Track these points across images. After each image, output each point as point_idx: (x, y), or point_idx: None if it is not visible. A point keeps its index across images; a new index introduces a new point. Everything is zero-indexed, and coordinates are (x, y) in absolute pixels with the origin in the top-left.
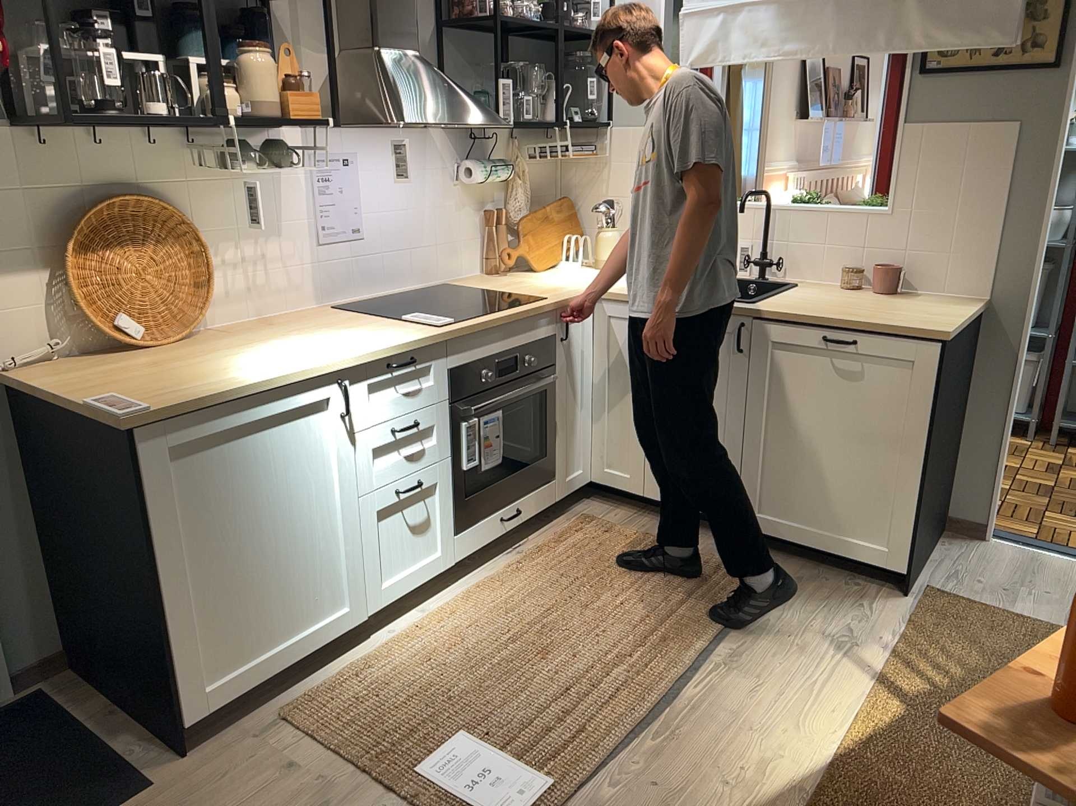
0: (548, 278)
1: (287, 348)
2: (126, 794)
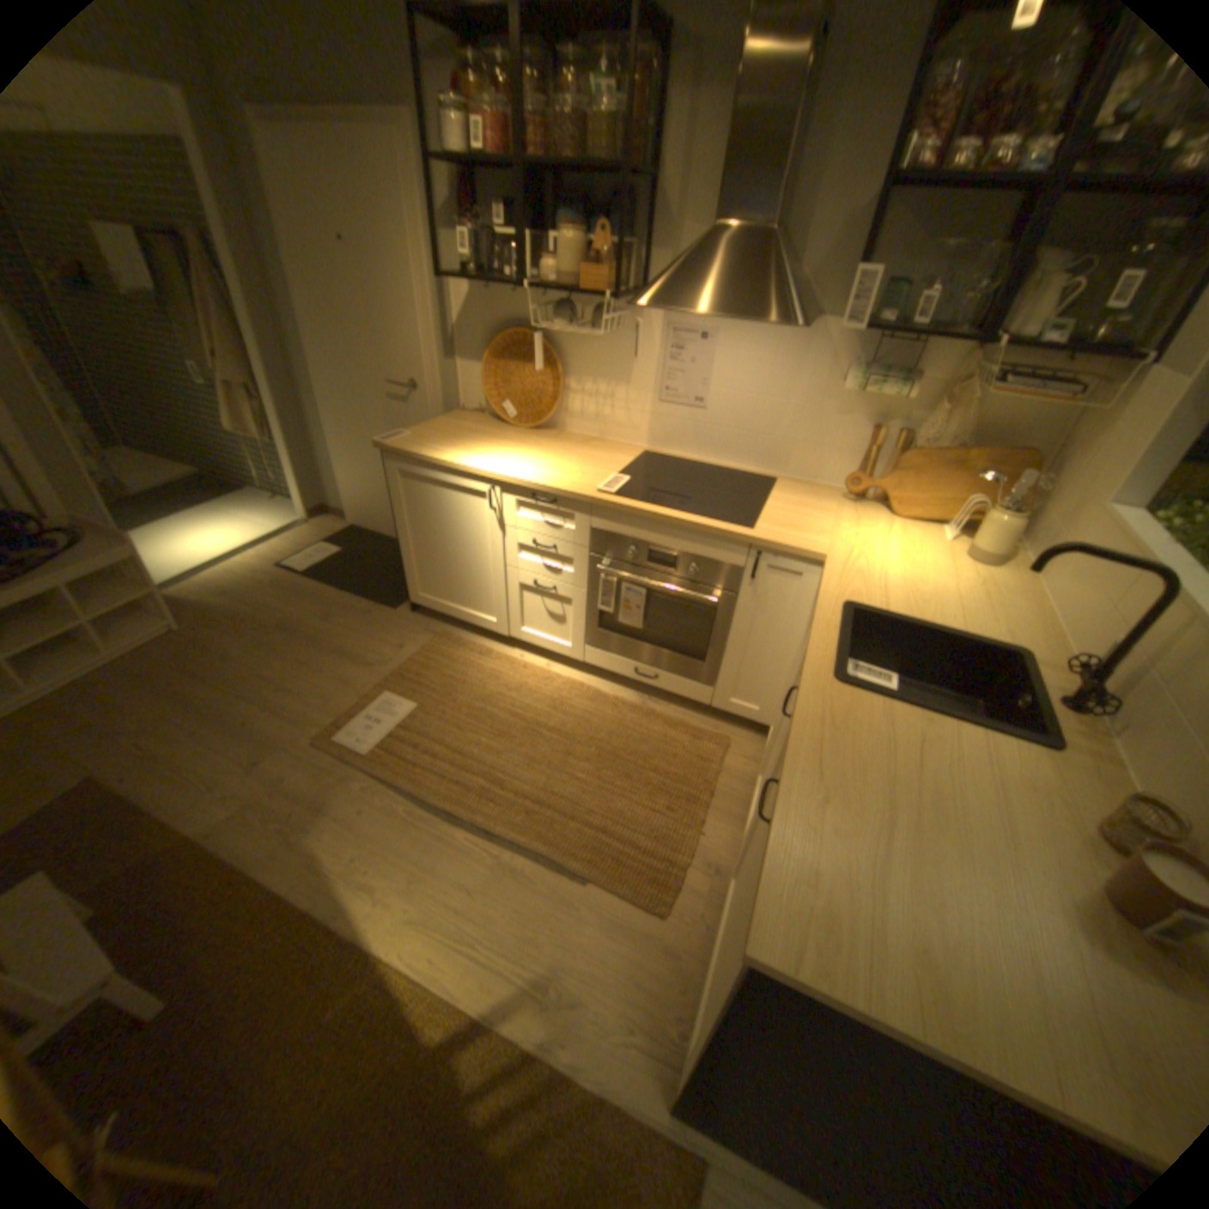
0: (865, 525)
1: (521, 455)
2: (390, 604)
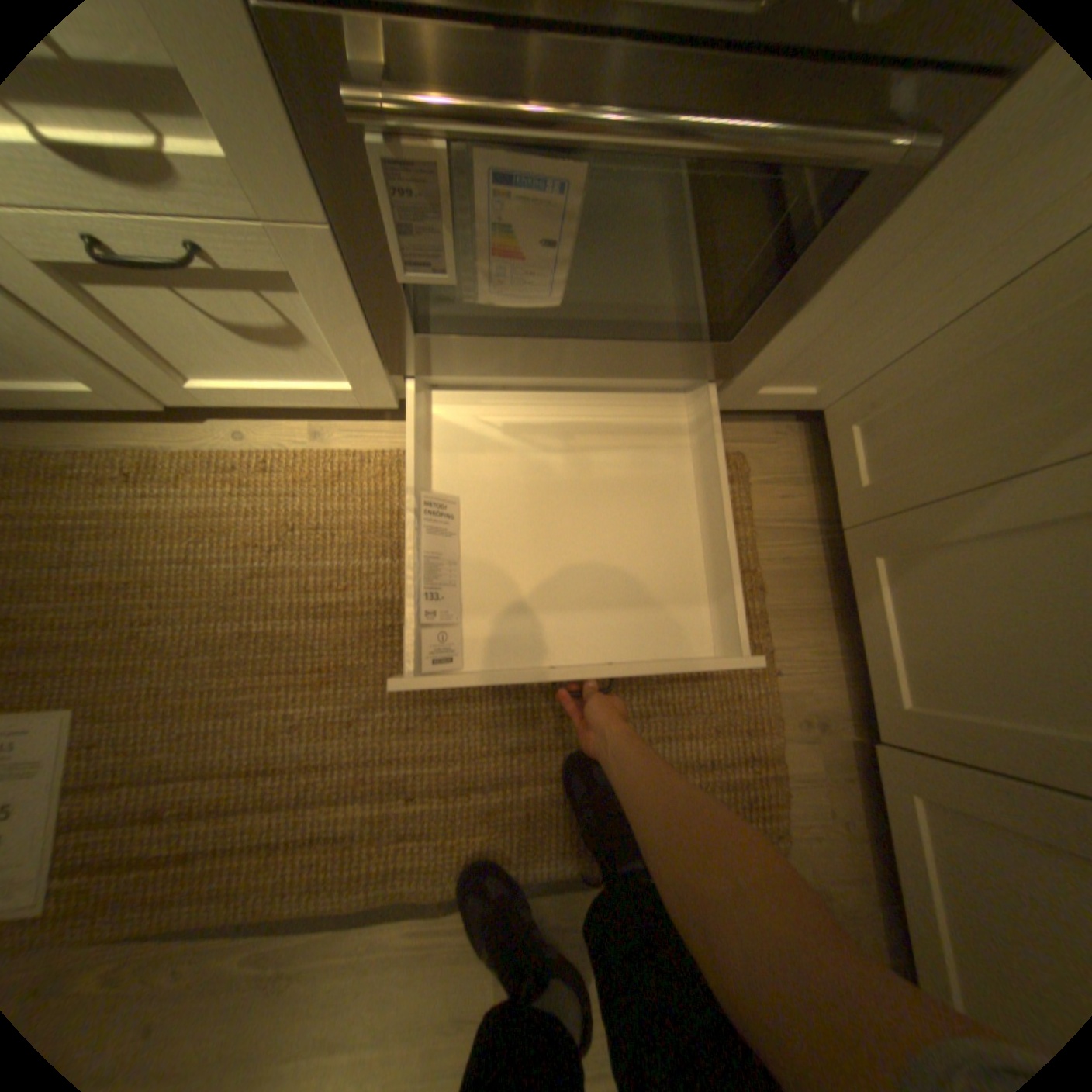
0: None
1: None
2: None
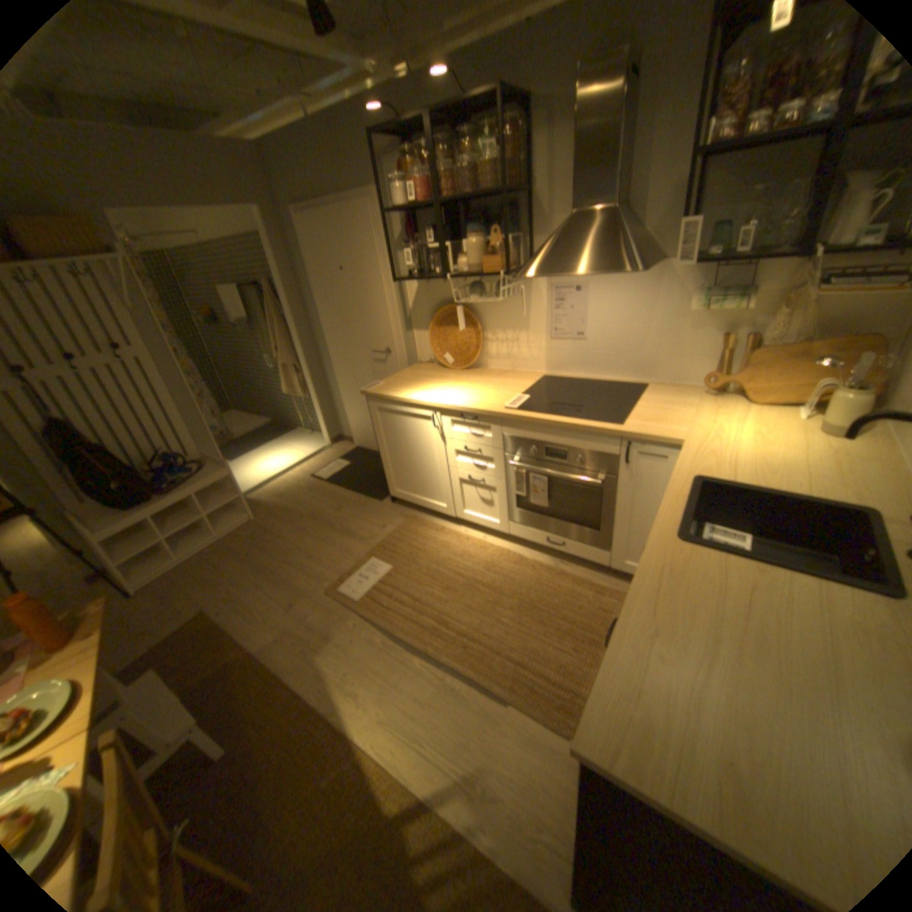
0: (723, 413)
1: (454, 389)
2: (378, 498)
